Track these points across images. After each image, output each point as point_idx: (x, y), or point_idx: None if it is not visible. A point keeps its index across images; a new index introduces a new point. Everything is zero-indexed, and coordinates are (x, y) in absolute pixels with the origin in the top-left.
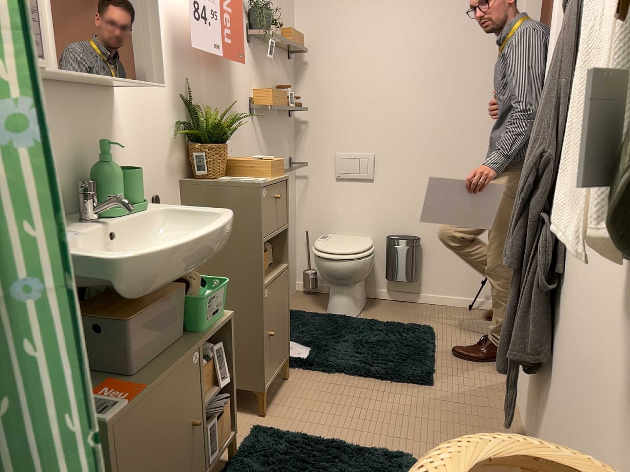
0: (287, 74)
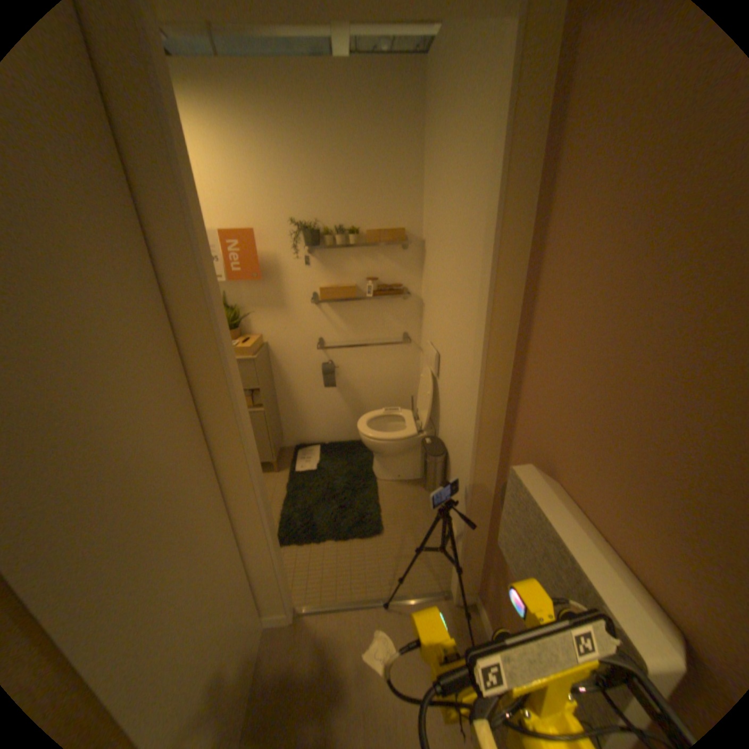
0: (399, 262)
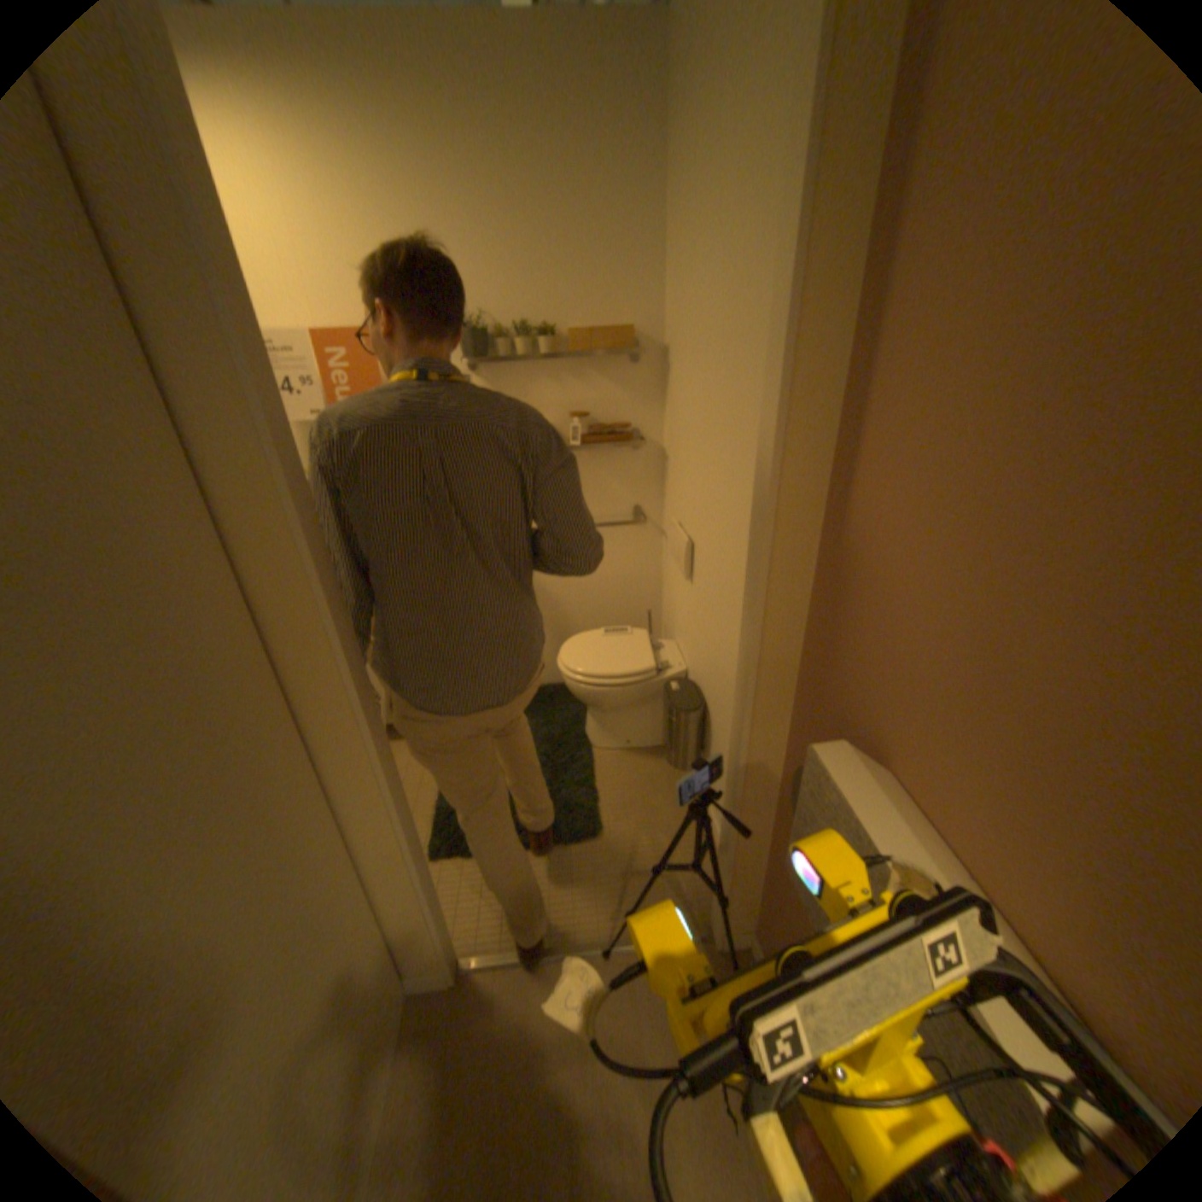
0: (624, 385)
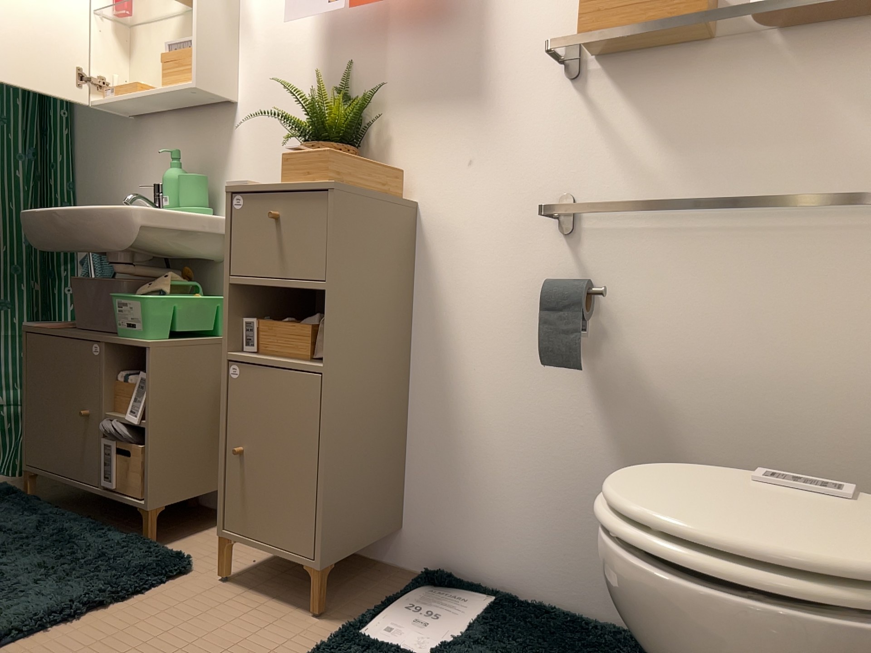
0: None
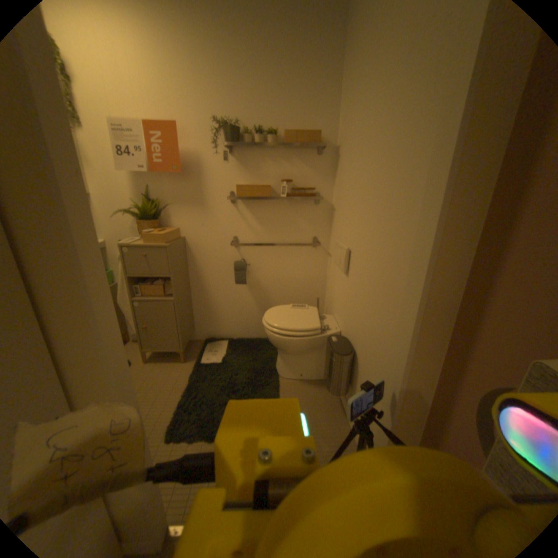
0: (314, 164)
